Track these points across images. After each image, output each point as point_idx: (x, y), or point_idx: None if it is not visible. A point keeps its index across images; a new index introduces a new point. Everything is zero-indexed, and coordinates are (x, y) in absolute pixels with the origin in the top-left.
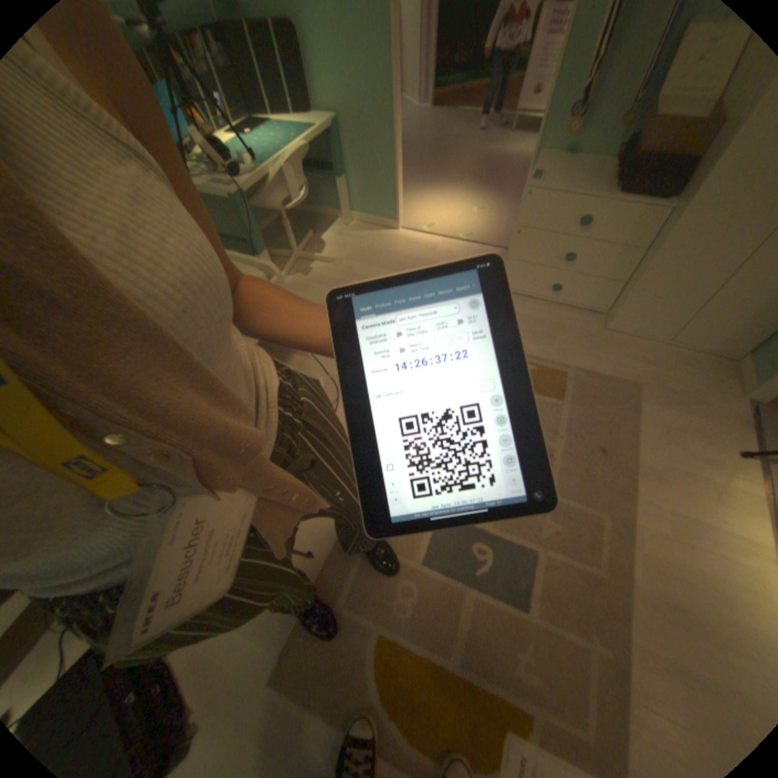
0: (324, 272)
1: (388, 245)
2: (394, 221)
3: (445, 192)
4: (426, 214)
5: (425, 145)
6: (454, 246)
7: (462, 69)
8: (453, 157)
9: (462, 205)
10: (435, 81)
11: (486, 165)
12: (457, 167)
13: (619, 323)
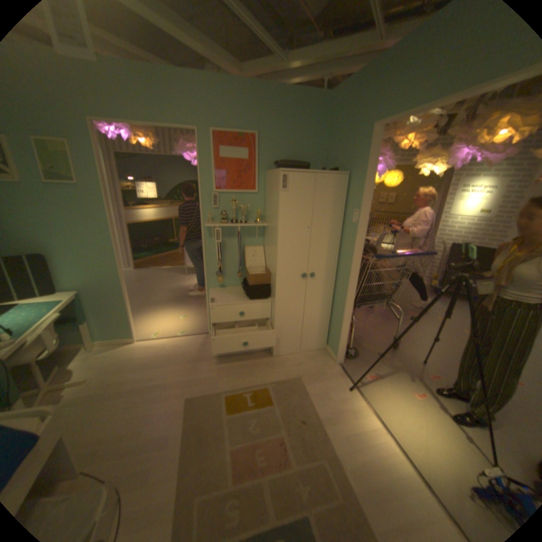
0: (77, 394)
1: (130, 356)
2: (130, 339)
3: (159, 313)
4: (151, 328)
5: (137, 290)
6: (177, 342)
7: (147, 250)
8: (158, 293)
9: (173, 318)
10: (132, 258)
11: (179, 294)
12: (162, 298)
13: (277, 352)
